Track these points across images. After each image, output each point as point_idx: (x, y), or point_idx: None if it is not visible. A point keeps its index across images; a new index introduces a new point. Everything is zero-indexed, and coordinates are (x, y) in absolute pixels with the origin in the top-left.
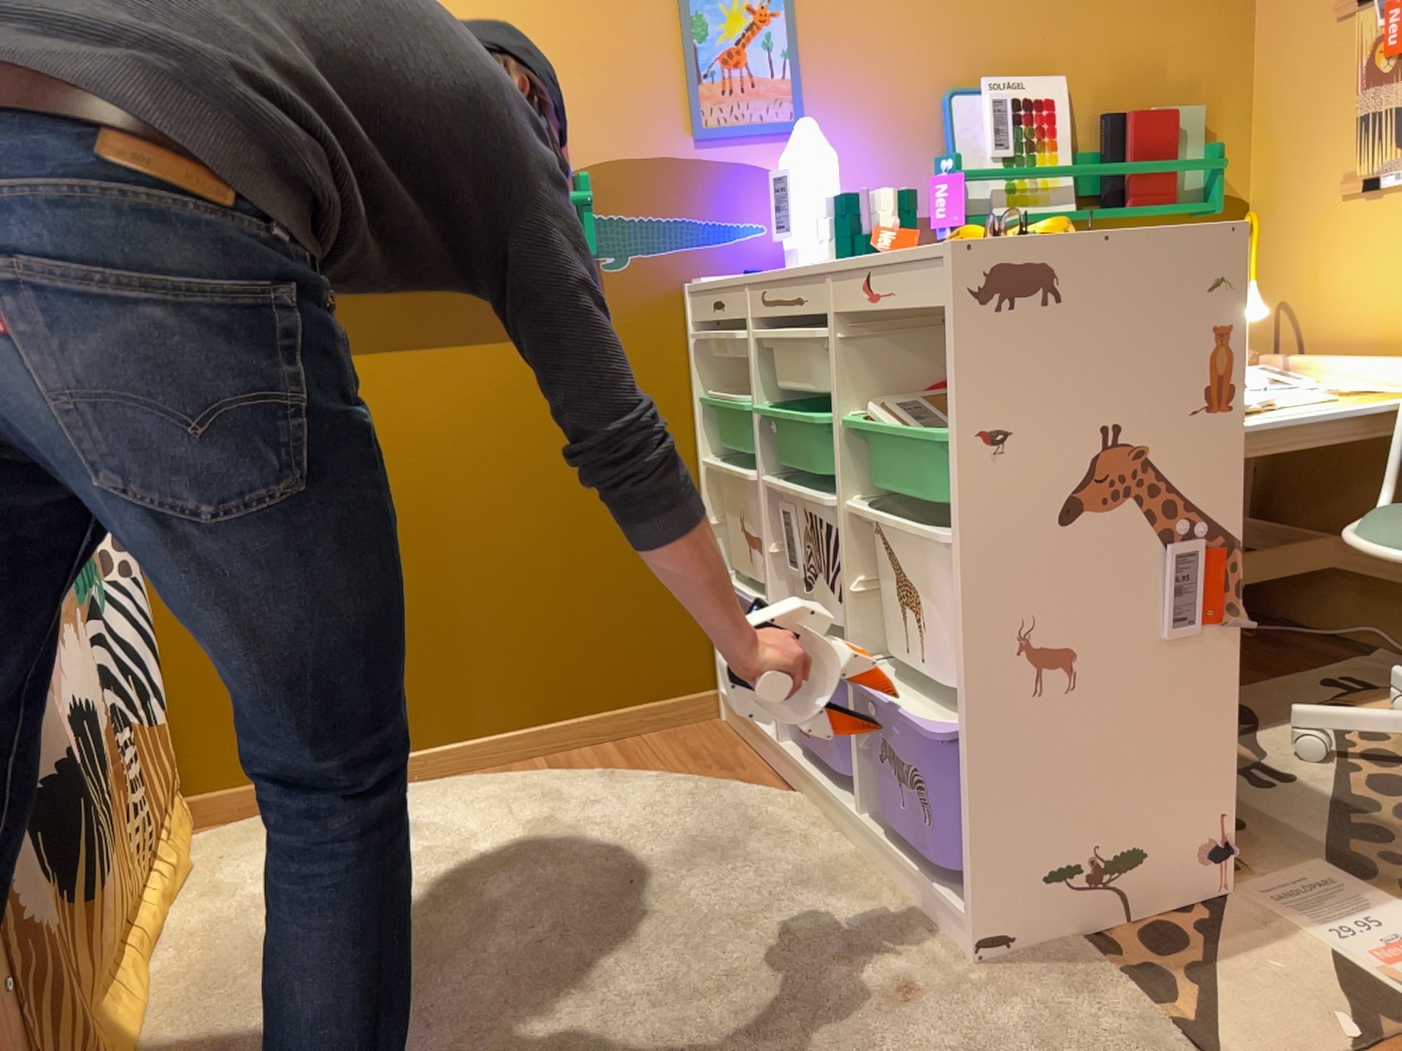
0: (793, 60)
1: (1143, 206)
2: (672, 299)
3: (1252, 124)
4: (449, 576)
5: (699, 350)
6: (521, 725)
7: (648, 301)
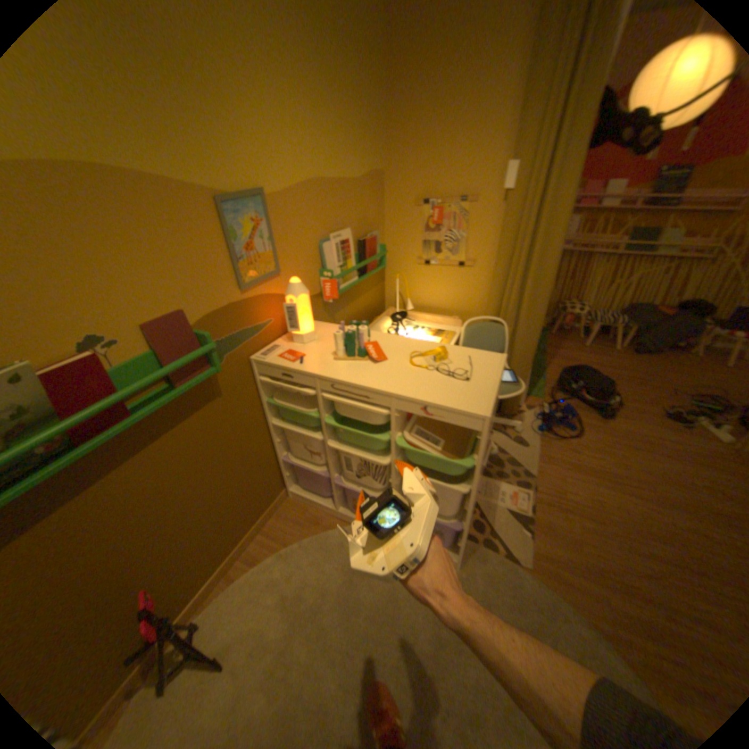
0: (273, 241)
1: (371, 271)
2: (246, 366)
3: (386, 232)
4: (182, 536)
5: (263, 383)
6: (226, 557)
7: (237, 371)
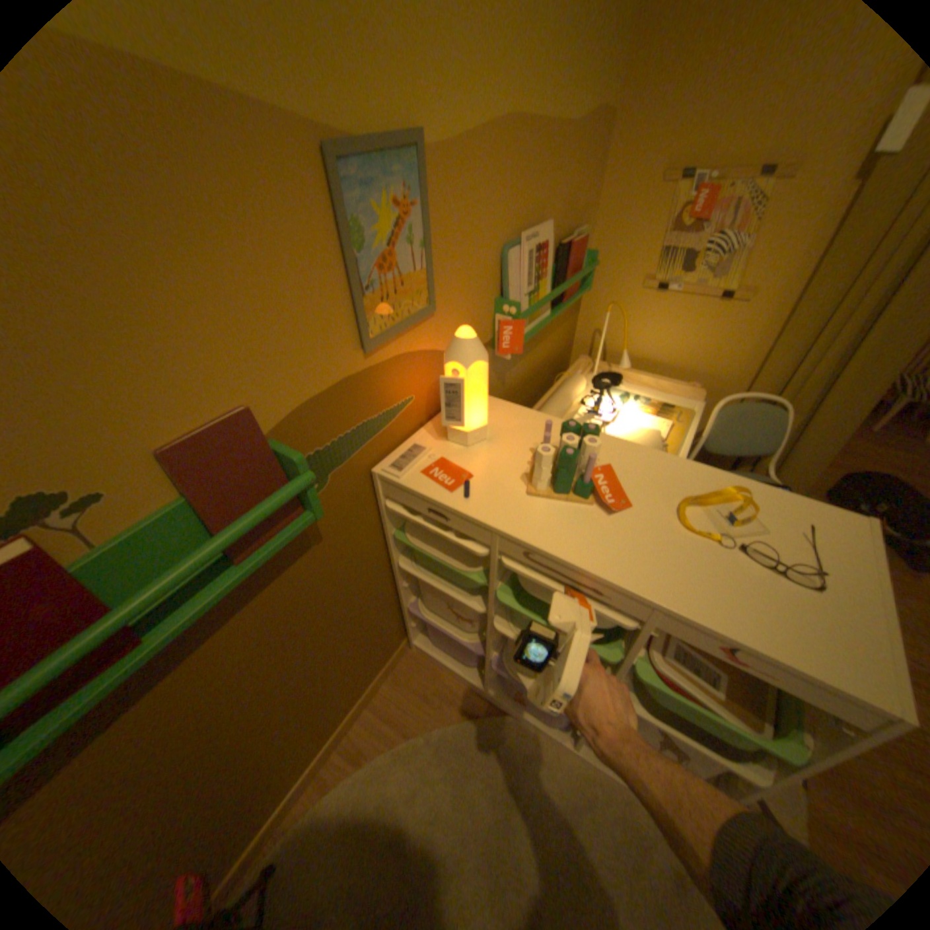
0: (429, 248)
1: (570, 298)
2: (364, 483)
3: (597, 226)
4: (252, 756)
5: (389, 507)
6: (318, 752)
7: (349, 496)
